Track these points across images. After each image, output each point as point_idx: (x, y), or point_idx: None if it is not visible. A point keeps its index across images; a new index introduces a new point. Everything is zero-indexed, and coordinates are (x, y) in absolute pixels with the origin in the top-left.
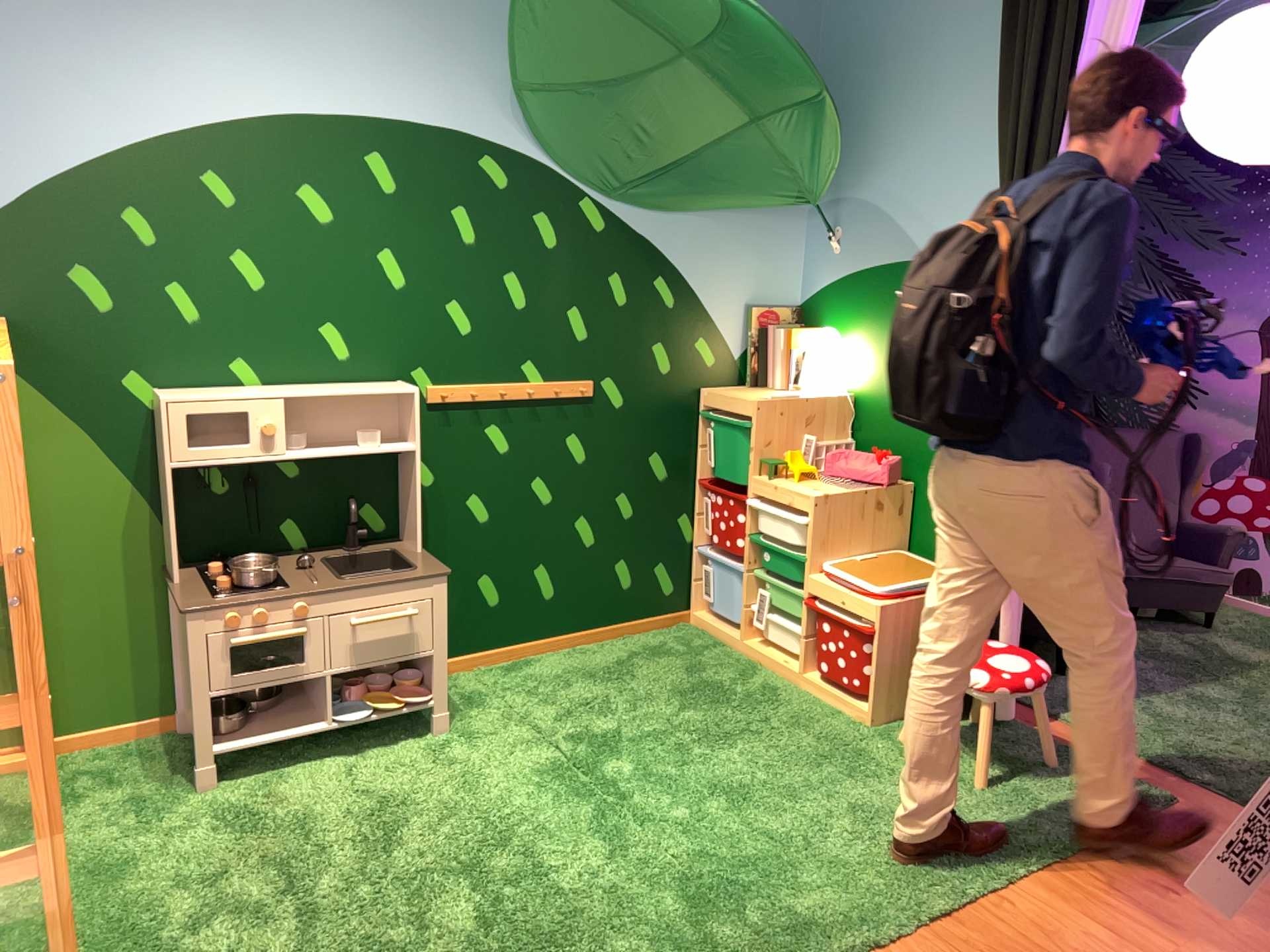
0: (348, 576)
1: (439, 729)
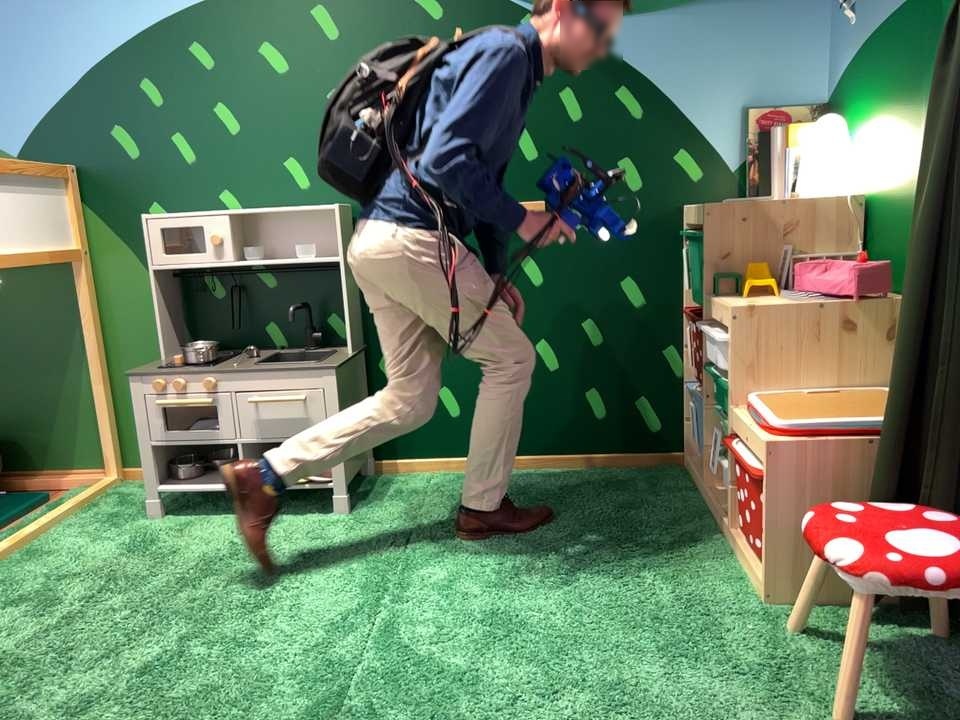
0: (258, 365)
1: (336, 515)
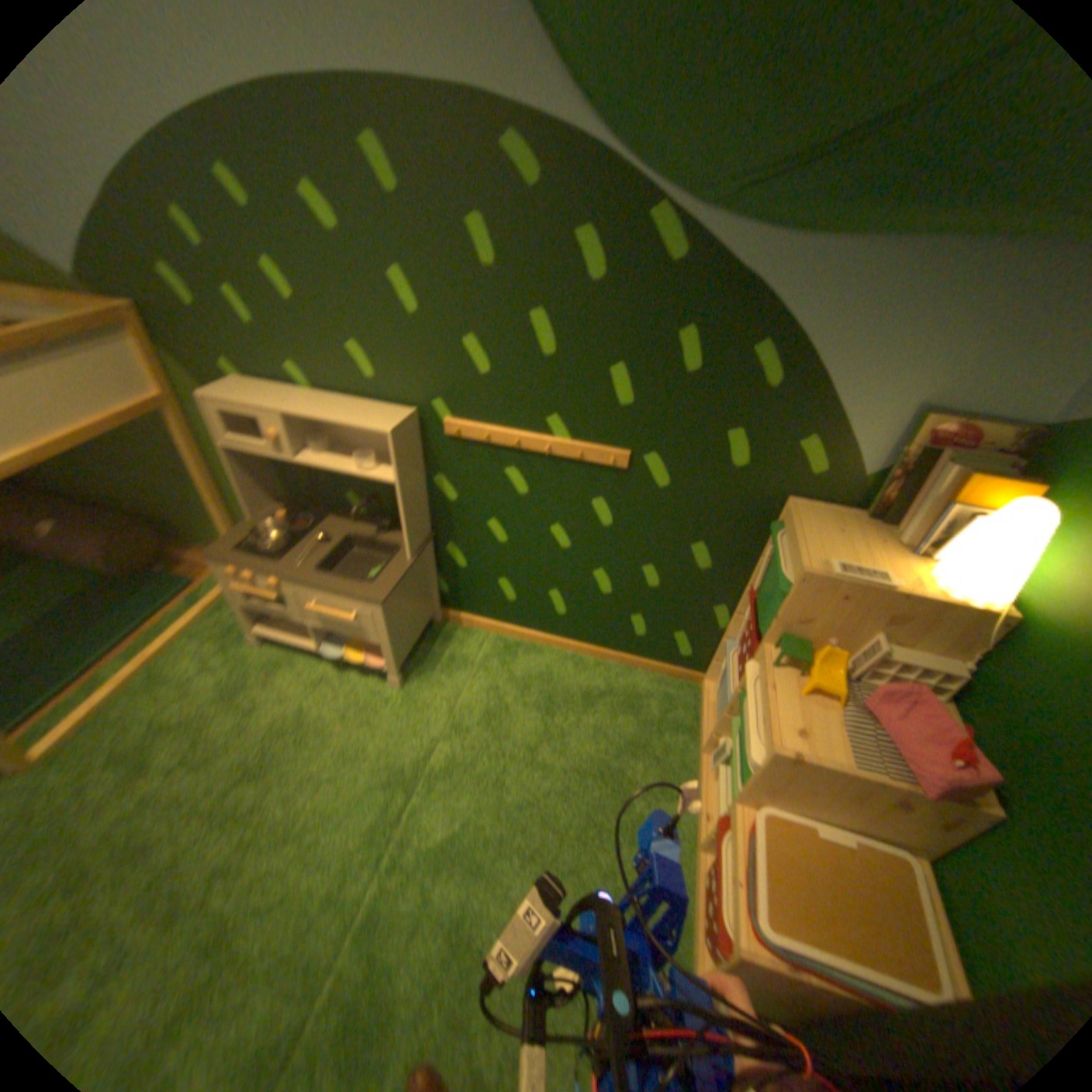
0: (321, 567)
1: (392, 686)
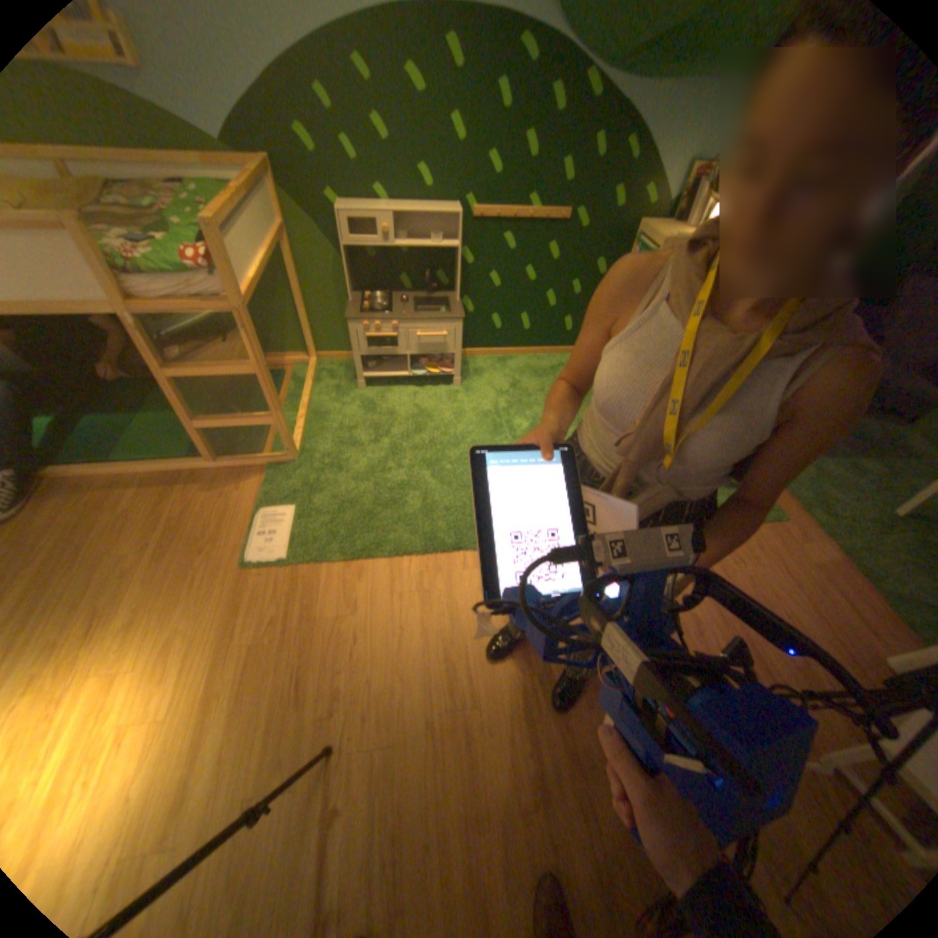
0: (415, 313)
1: (453, 387)
